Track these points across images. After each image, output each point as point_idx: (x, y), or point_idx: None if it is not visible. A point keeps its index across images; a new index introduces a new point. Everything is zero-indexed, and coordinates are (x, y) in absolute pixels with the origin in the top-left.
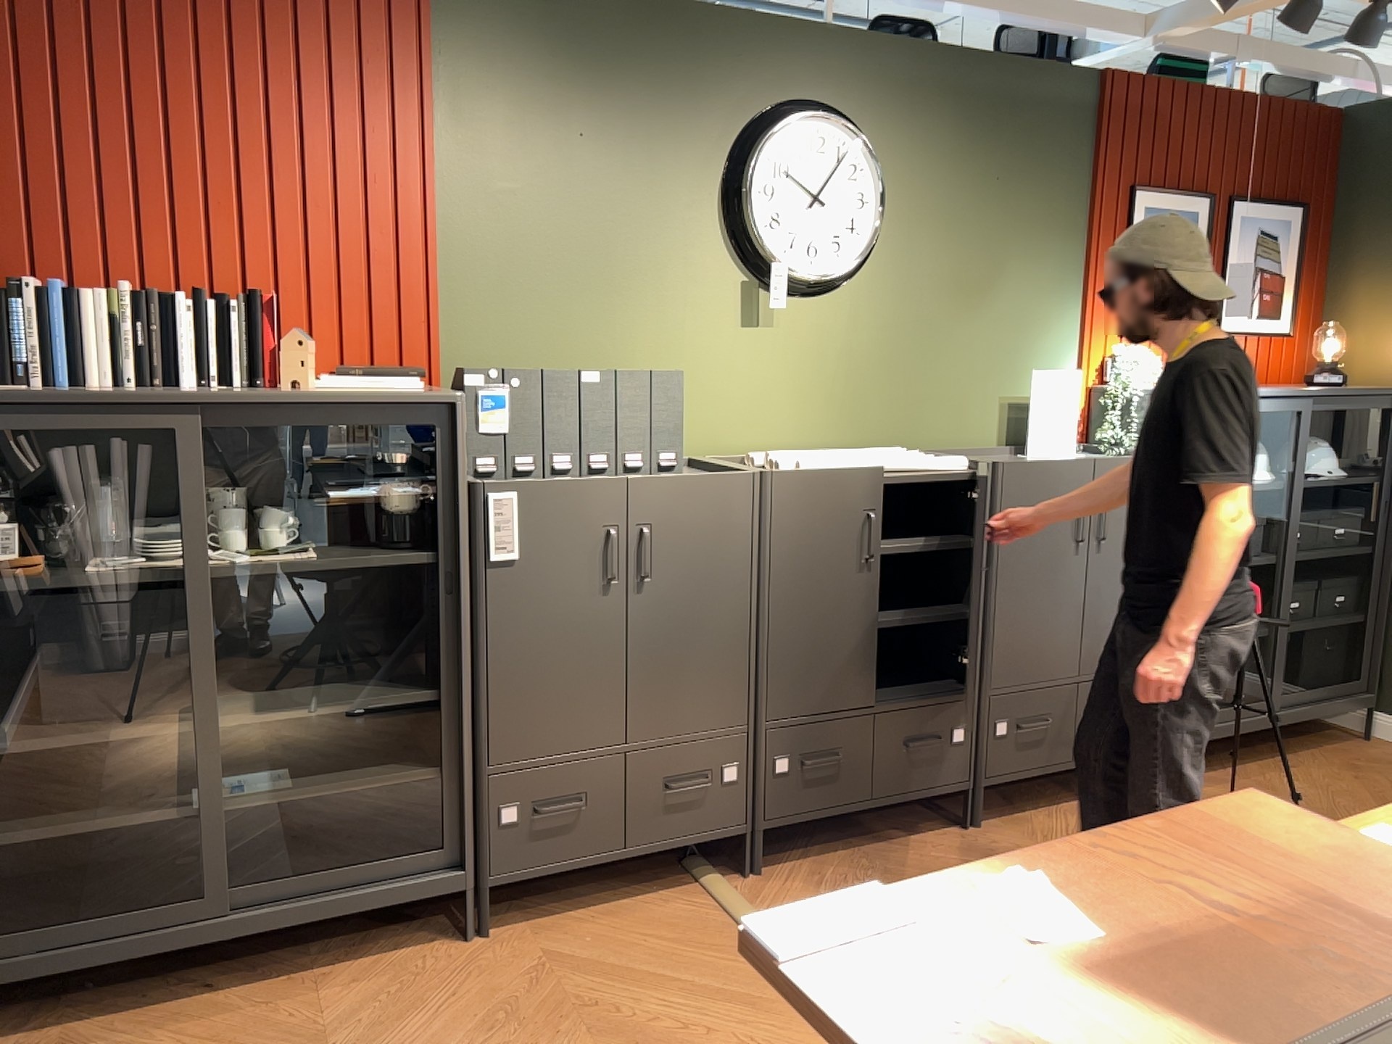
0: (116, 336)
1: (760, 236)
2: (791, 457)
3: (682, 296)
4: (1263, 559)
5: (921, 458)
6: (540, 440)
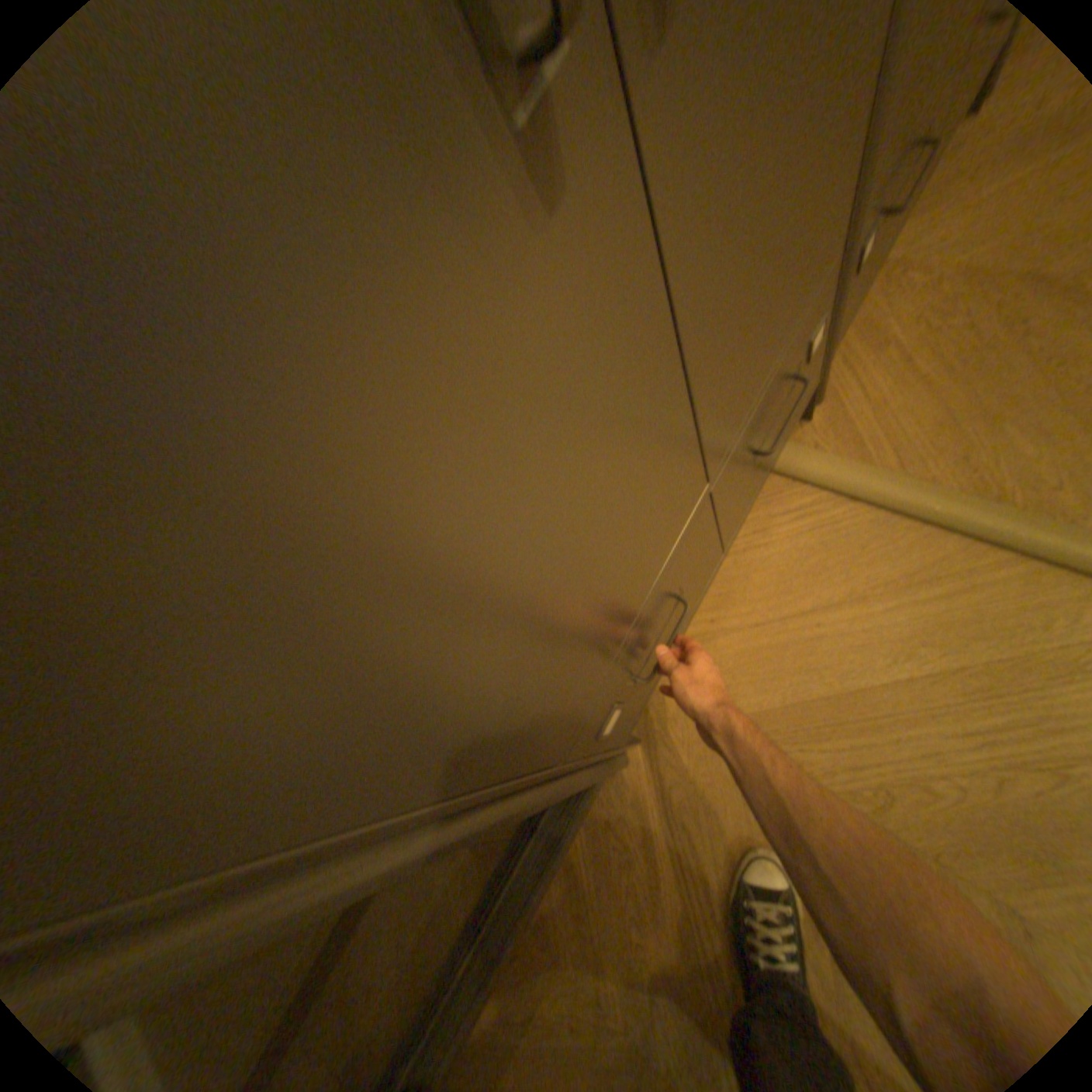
0: None
1: None
2: None
3: None
4: None
5: None
6: None
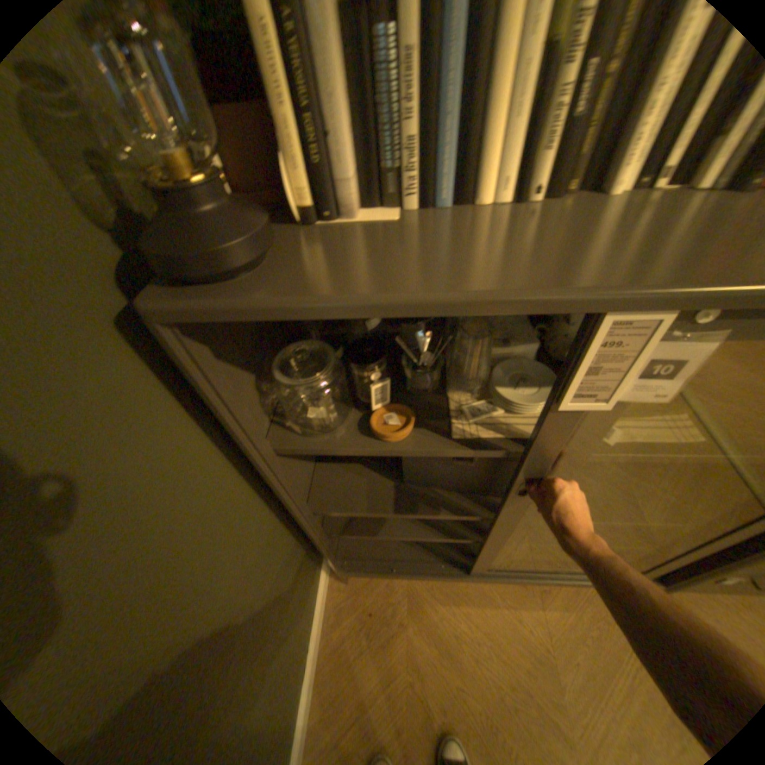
0: (540, 92)
1: None
2: None
3: None
4: None
5: None
6: None
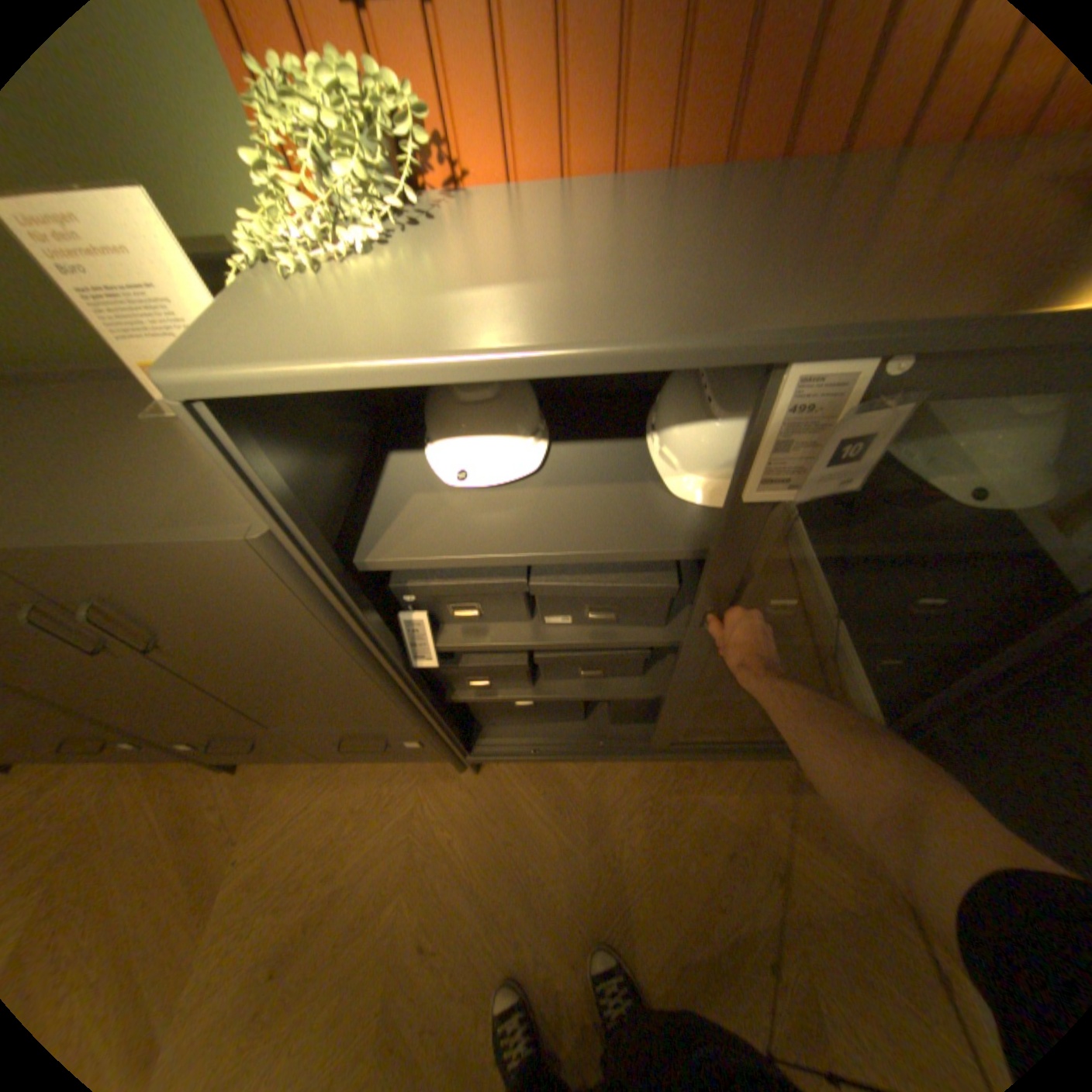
0: None
1: None
2: None
3: None
4: (655, 642)
5: None
6: None
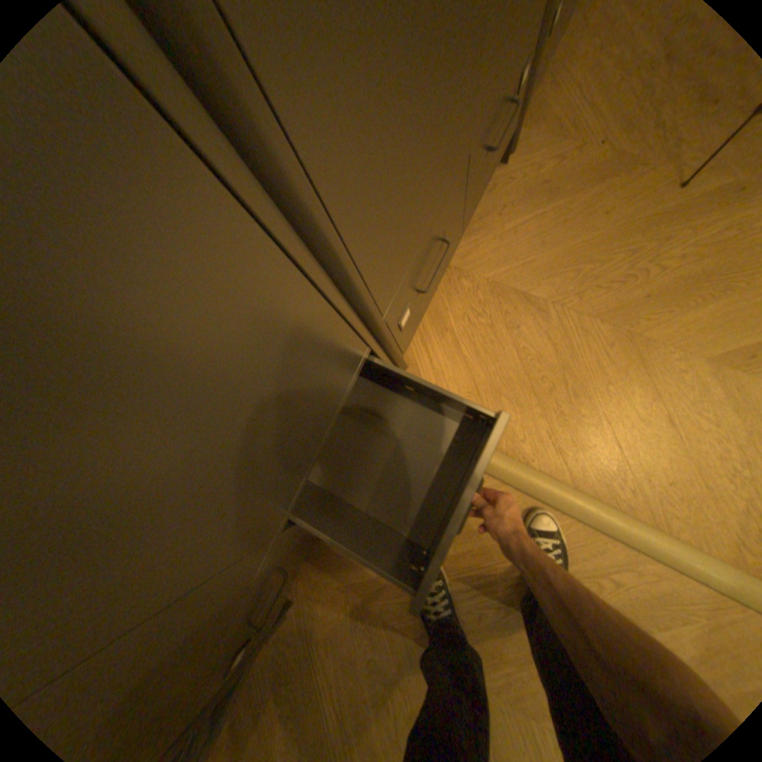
0: None
1: None
2: None
3: None
4: None
5: None
6: None
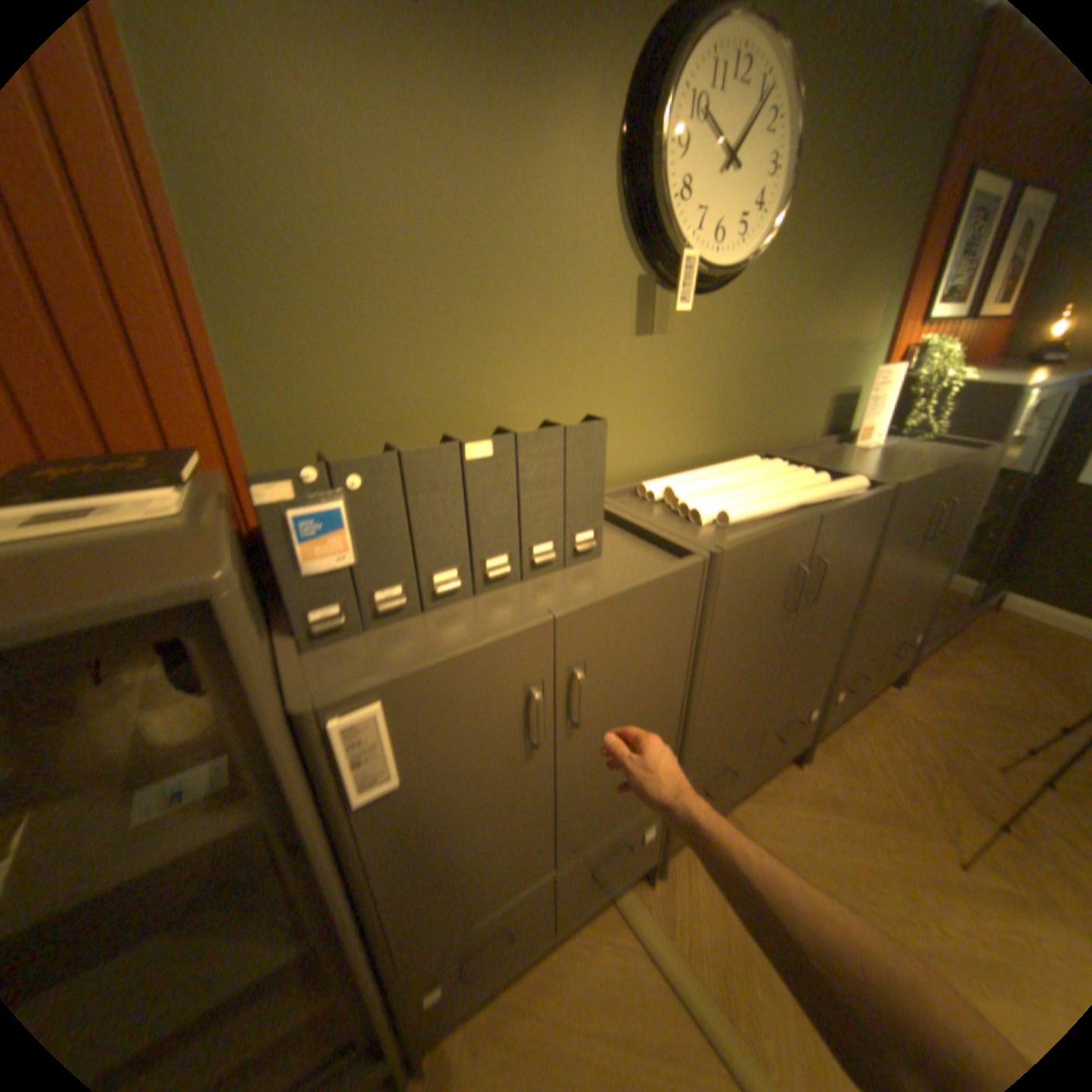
0: None
1: (670, 207)
2: (703, 500)
3: (571, 299)
4: (997, 512)
5: (830, 486)
6: (412, 557)
